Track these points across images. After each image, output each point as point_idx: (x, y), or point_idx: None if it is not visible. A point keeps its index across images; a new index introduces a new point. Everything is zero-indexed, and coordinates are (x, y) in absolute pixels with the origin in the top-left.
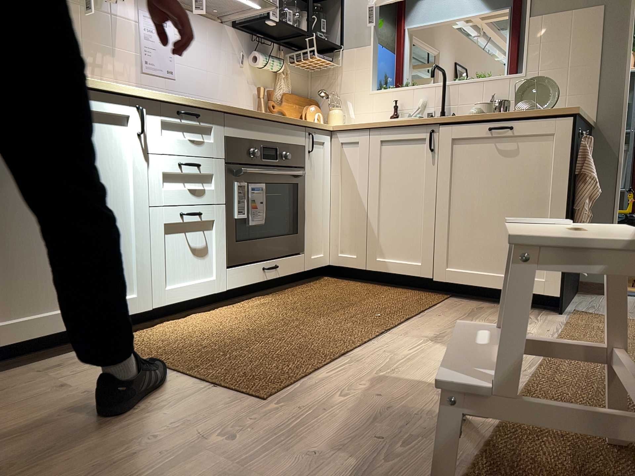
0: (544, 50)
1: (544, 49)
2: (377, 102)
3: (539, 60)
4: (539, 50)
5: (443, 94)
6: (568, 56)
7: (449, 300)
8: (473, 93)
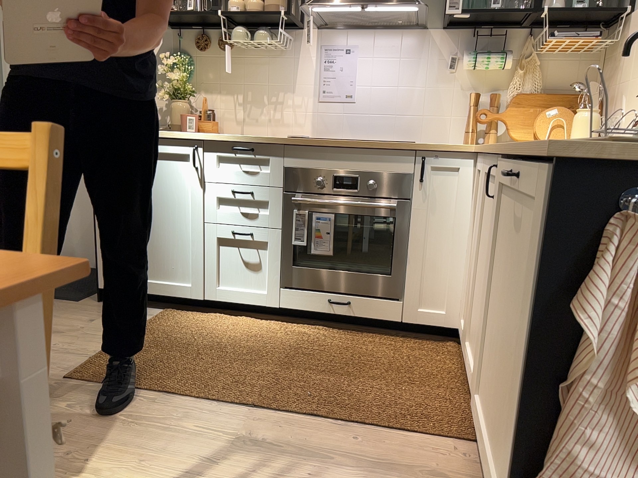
0: None
1: None
2: None
3: None
4: None
5: None
6: None
7: (451, 443)
8: None
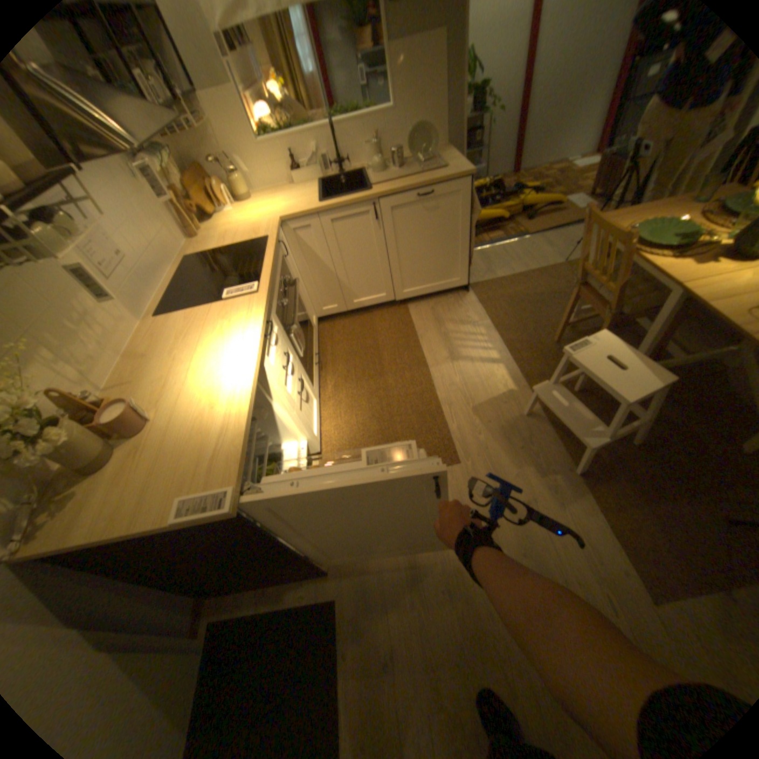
0: (407, 77)
1: (407, 76)
2: (266, 151)
3: (404, 88)
4: (403, 78)
5: (334, 136)
6: (426, 82)
7: (411, 310)
8: (356, 128)
